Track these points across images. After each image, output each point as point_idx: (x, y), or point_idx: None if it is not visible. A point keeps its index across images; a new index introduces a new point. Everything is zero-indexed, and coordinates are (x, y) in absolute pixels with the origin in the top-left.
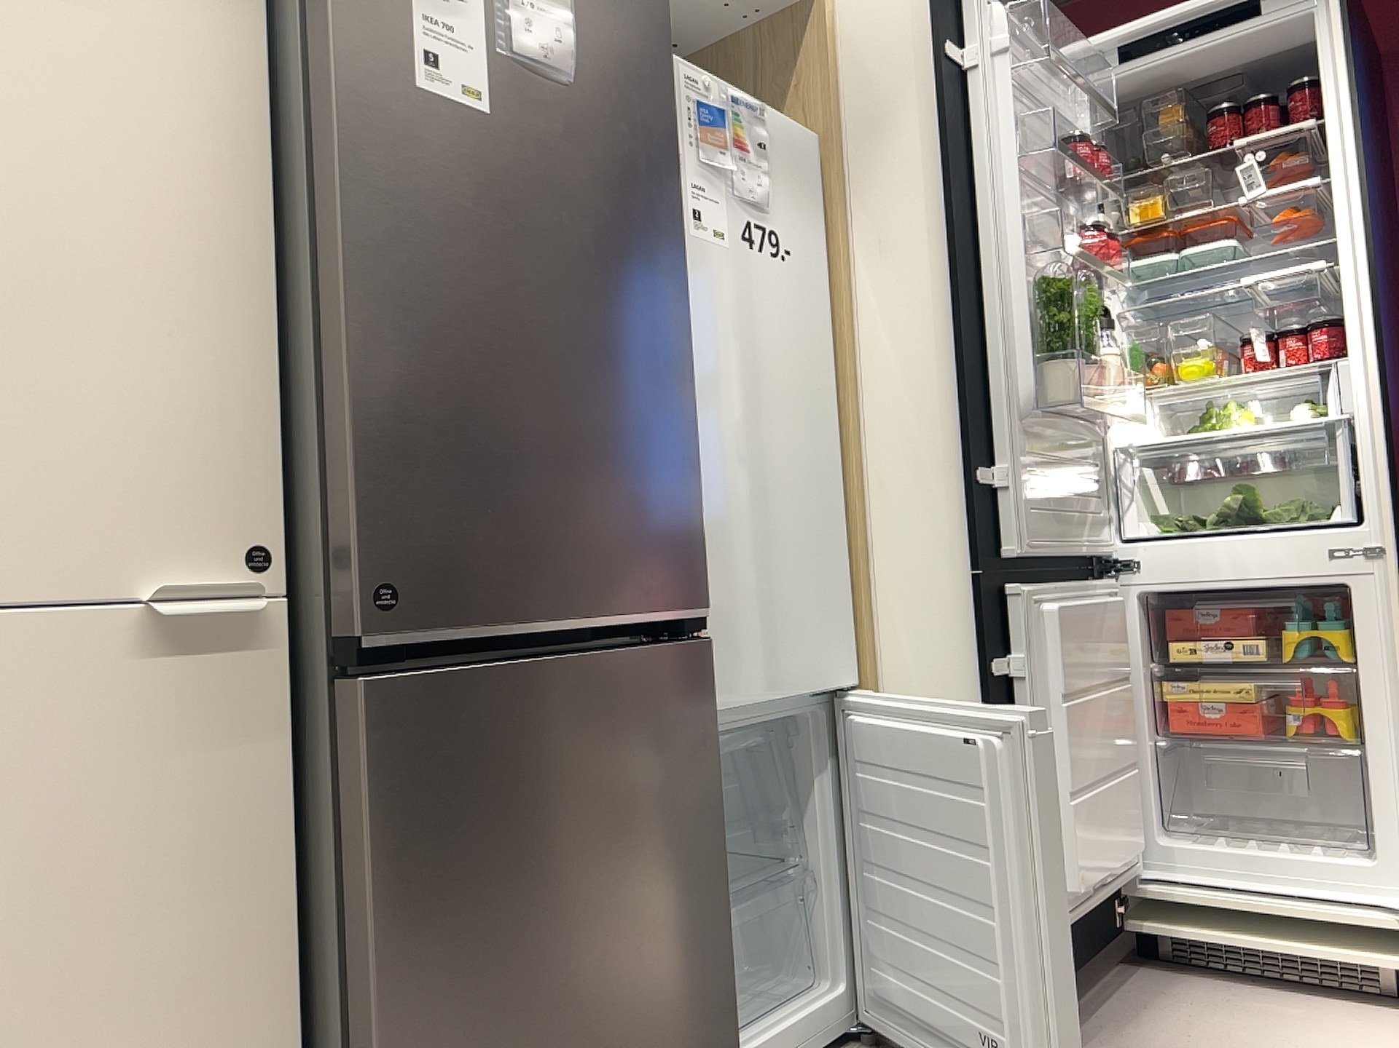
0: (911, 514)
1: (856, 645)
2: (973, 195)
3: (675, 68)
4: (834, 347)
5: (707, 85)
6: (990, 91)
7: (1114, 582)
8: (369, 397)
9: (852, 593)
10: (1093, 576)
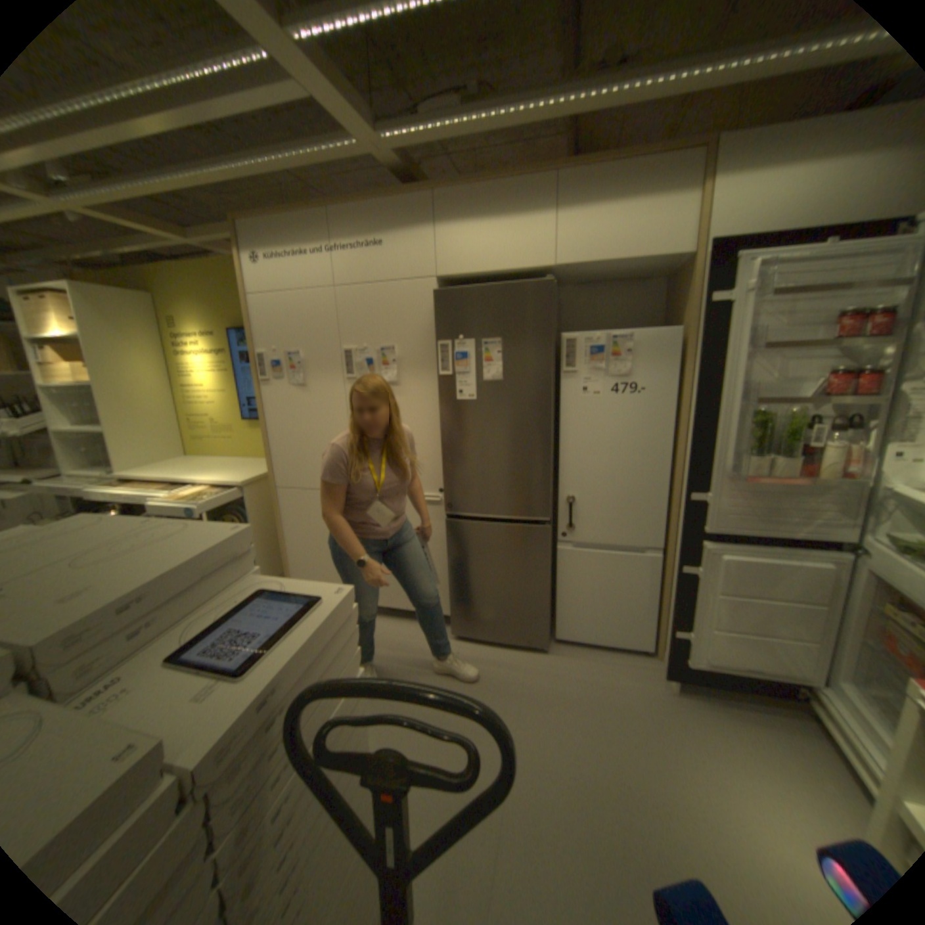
0: (686, 498)
1: (668, 535)
2: (721, 369)
3: (578, 339)
4: (679, 420)
5: (597, 338)
6: (740, 314)
7: (845, 559)
8: (447, 468)
9: (669, 517)
10: (834, 550)
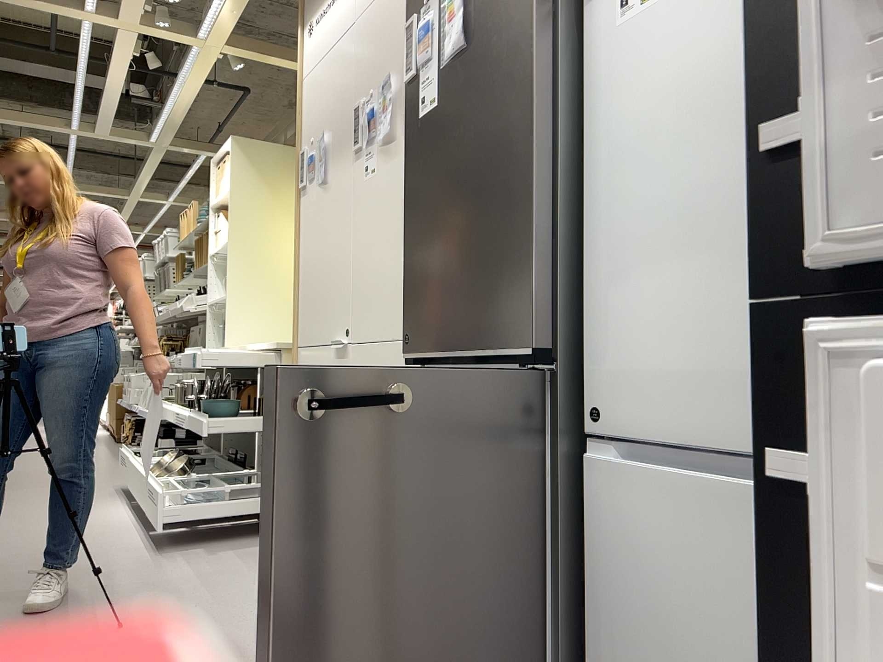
0: None
1: None
2: None
3: None
4: None
5: None
6: None
7: None
8: (407, 260)
9: None
10: None
